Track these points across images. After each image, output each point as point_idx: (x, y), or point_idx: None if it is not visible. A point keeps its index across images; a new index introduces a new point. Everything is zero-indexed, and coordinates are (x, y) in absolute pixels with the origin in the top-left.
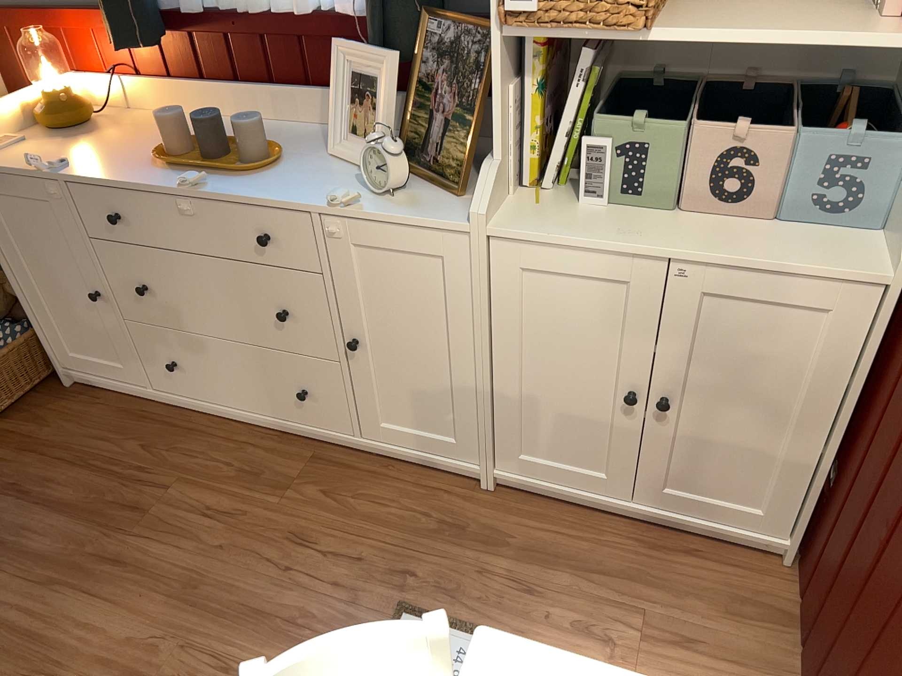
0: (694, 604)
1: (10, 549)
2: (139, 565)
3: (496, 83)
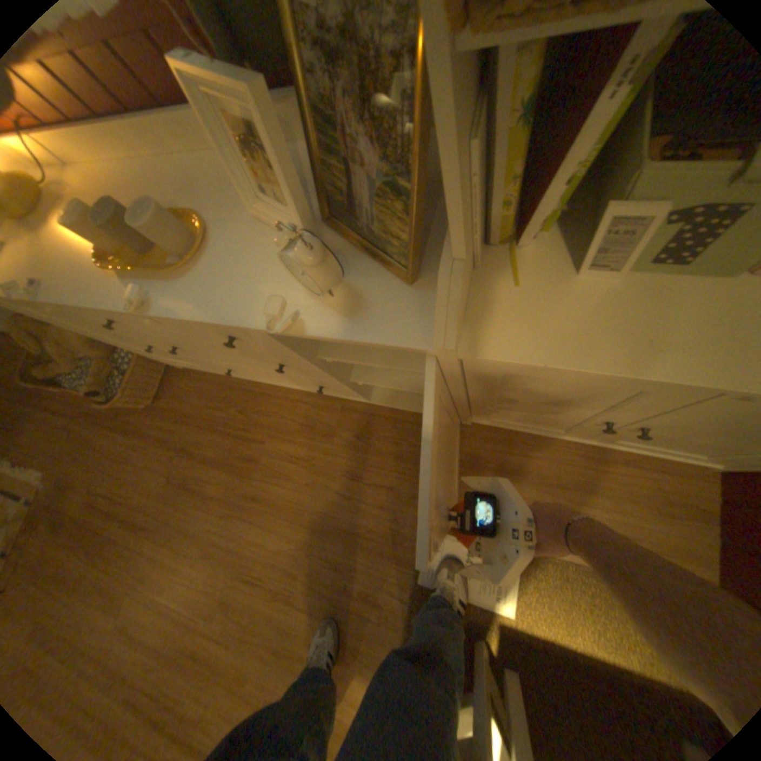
0: (635, 515)
1: (192, 500)
2: (263, 506)
3: (447, 148)
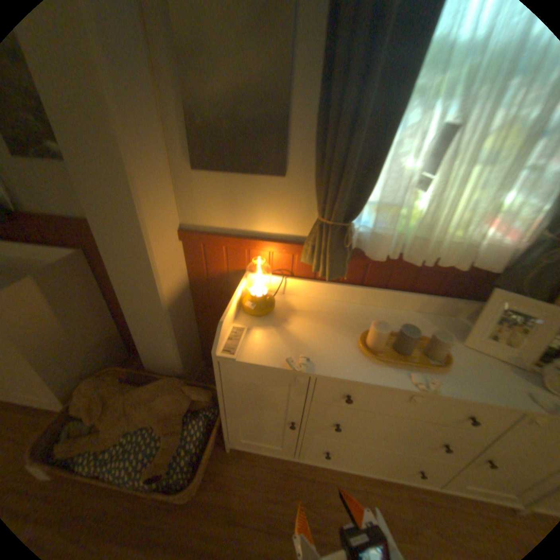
0: None
1: None
2: None
3: None
